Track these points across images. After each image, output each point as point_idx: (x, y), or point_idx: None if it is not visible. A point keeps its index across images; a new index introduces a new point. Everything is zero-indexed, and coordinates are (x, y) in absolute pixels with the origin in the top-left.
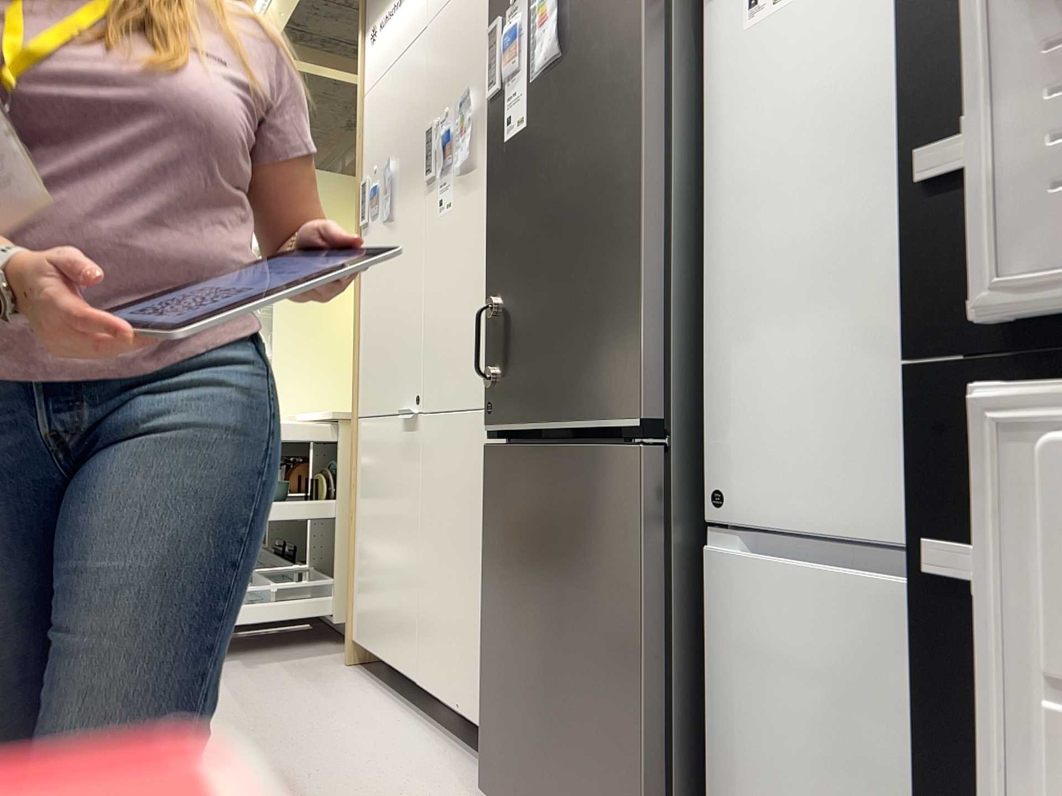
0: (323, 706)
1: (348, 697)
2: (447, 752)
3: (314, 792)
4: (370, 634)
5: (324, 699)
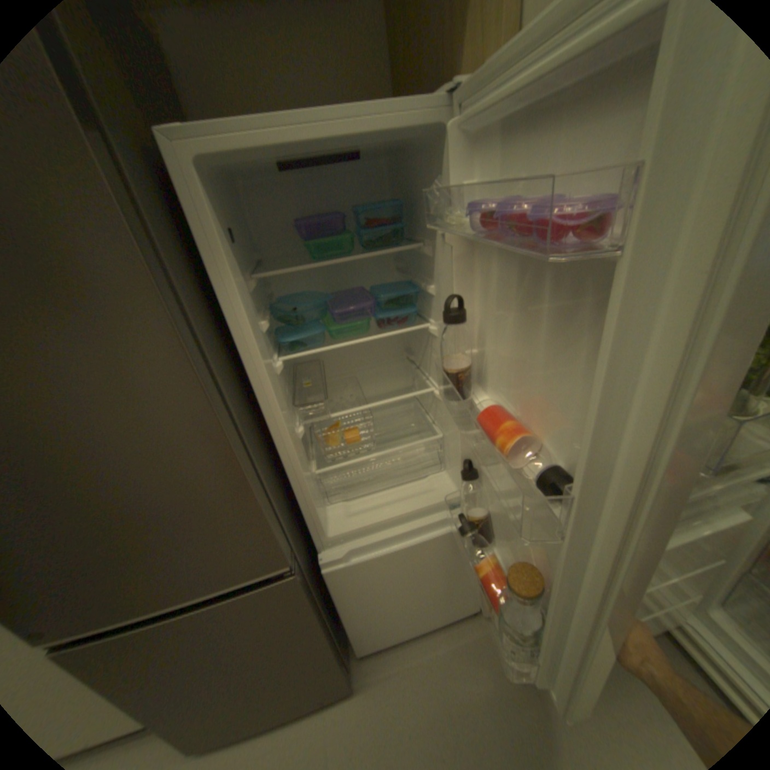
0: None
1: None
2: None
3: None
4: None
5: None
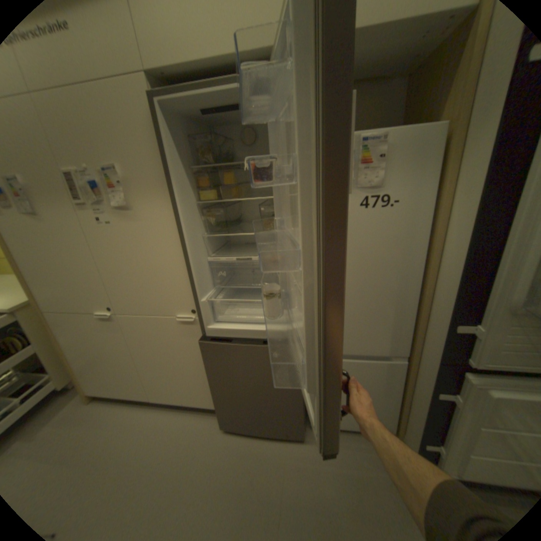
0: (105, 434)
1: (110, 421)
2: (182, 418)
3: (160, 475)
4: (99, 392)
5: (100, 429)
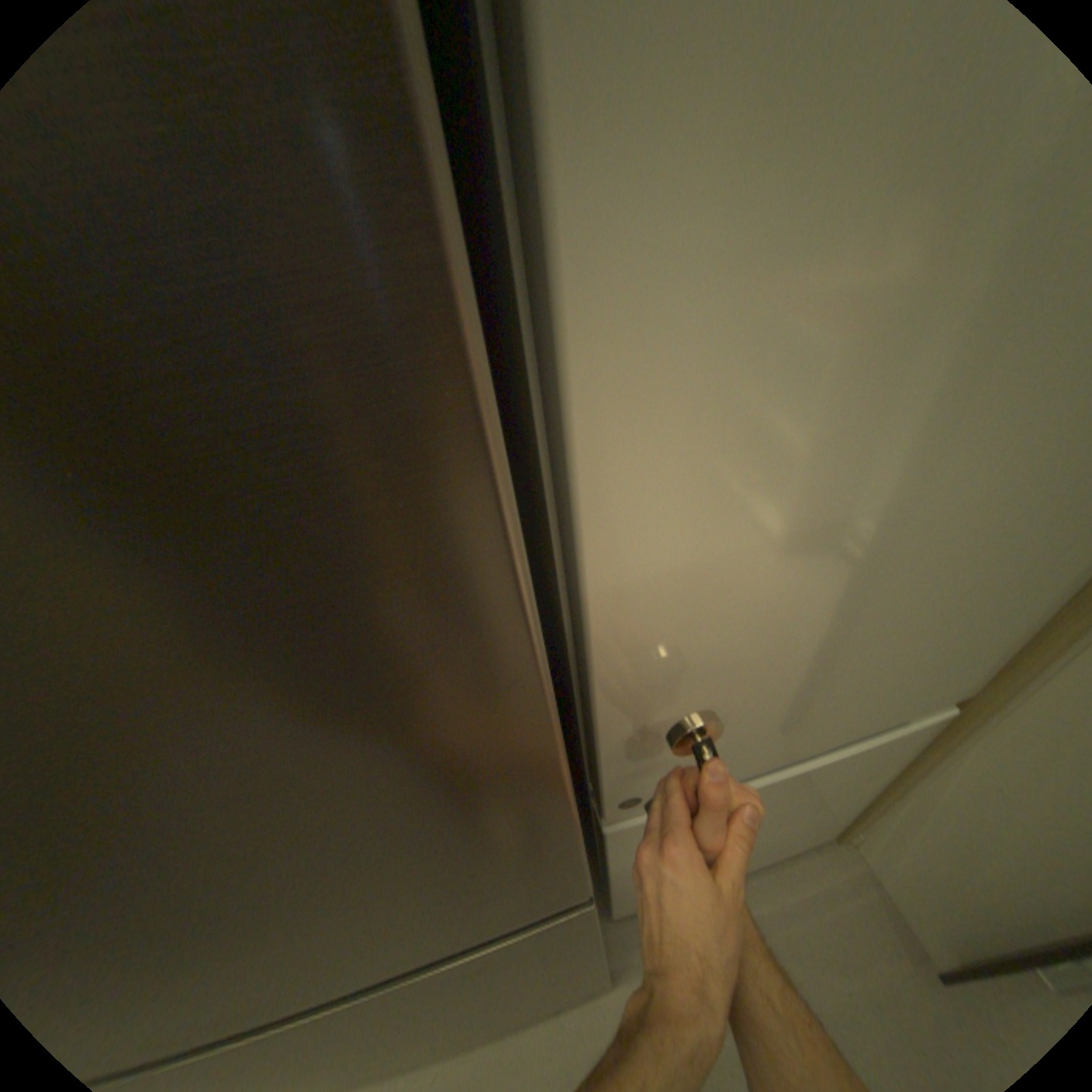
0: None
1: None
2: None
3: None
4: None
5: None
